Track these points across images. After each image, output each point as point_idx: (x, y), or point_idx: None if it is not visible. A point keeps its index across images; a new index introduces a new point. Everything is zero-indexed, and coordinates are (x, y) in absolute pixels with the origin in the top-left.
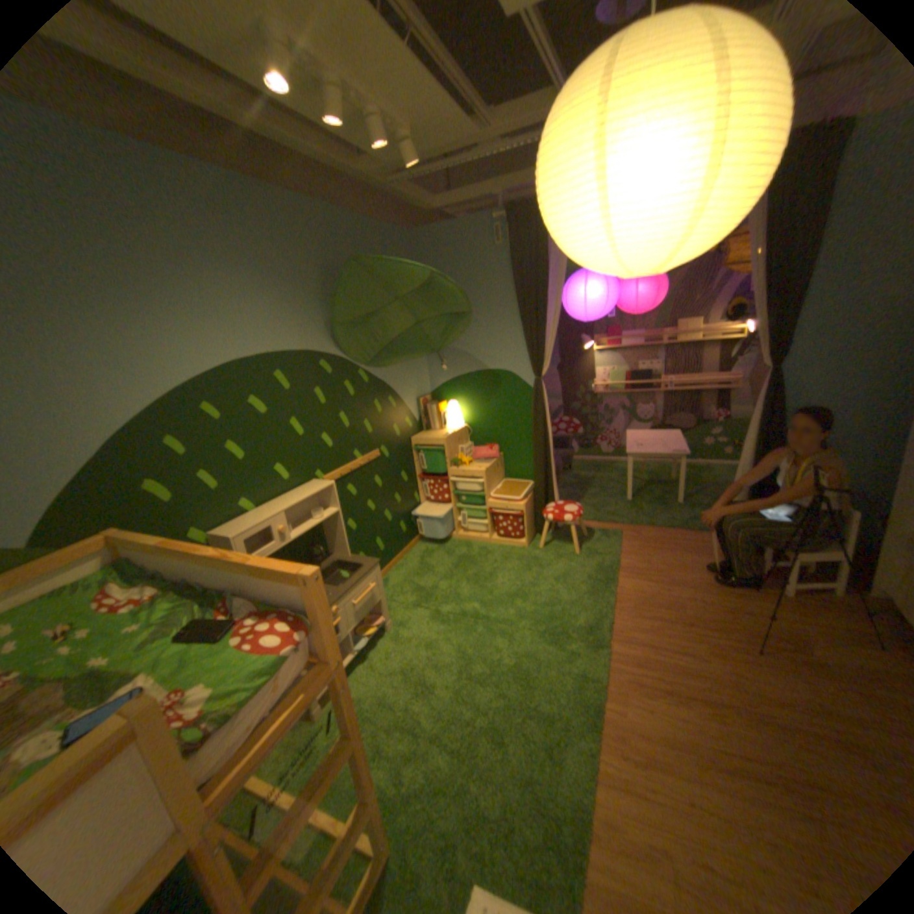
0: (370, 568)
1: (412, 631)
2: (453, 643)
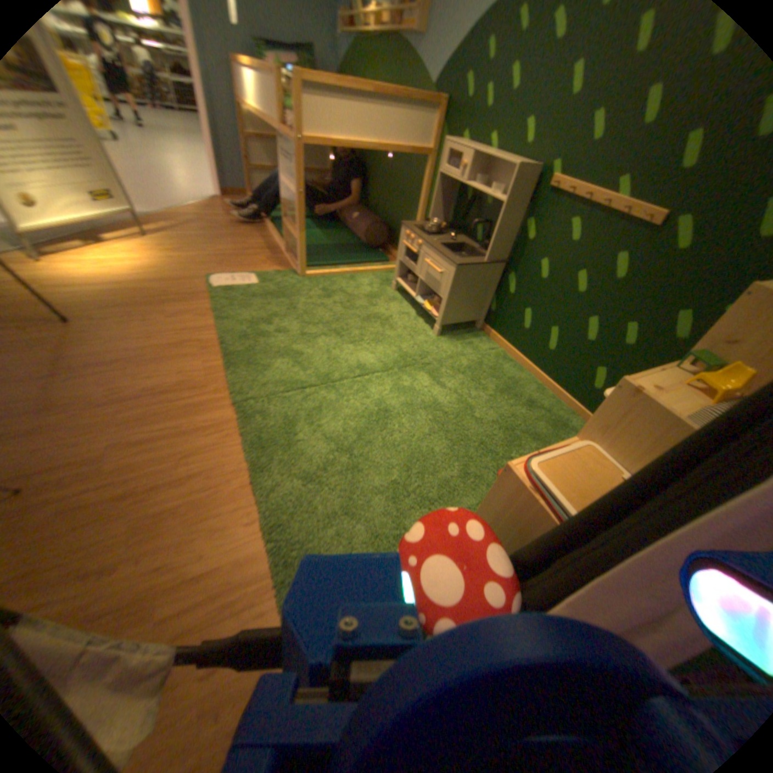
0: (449, 258)
1: (420, 343)
2: (378, 349)
